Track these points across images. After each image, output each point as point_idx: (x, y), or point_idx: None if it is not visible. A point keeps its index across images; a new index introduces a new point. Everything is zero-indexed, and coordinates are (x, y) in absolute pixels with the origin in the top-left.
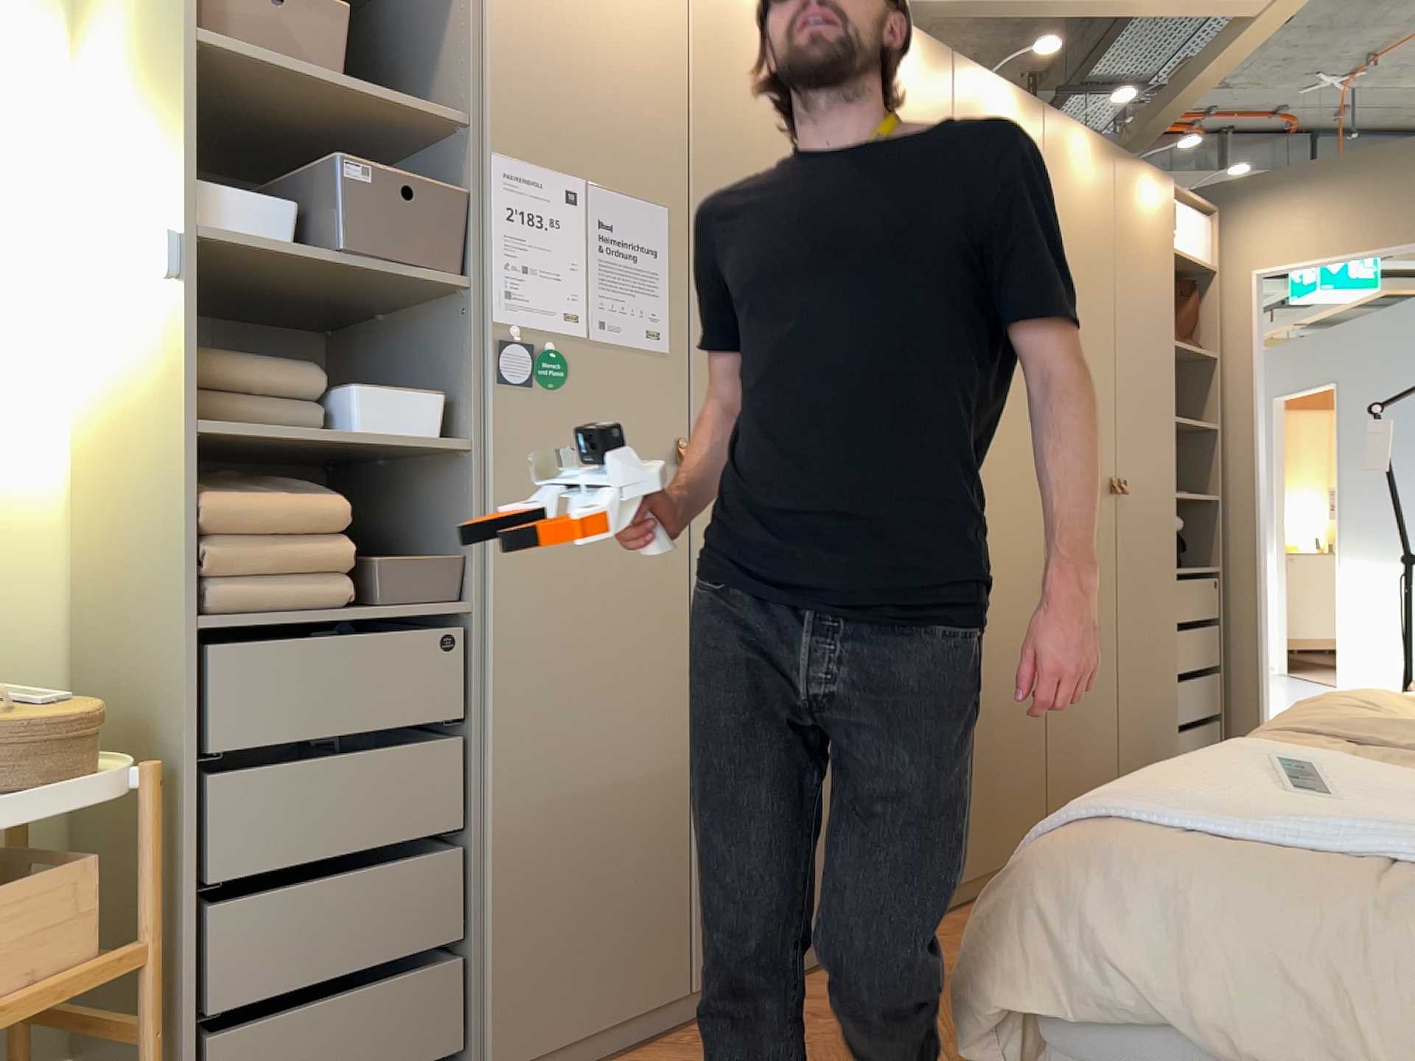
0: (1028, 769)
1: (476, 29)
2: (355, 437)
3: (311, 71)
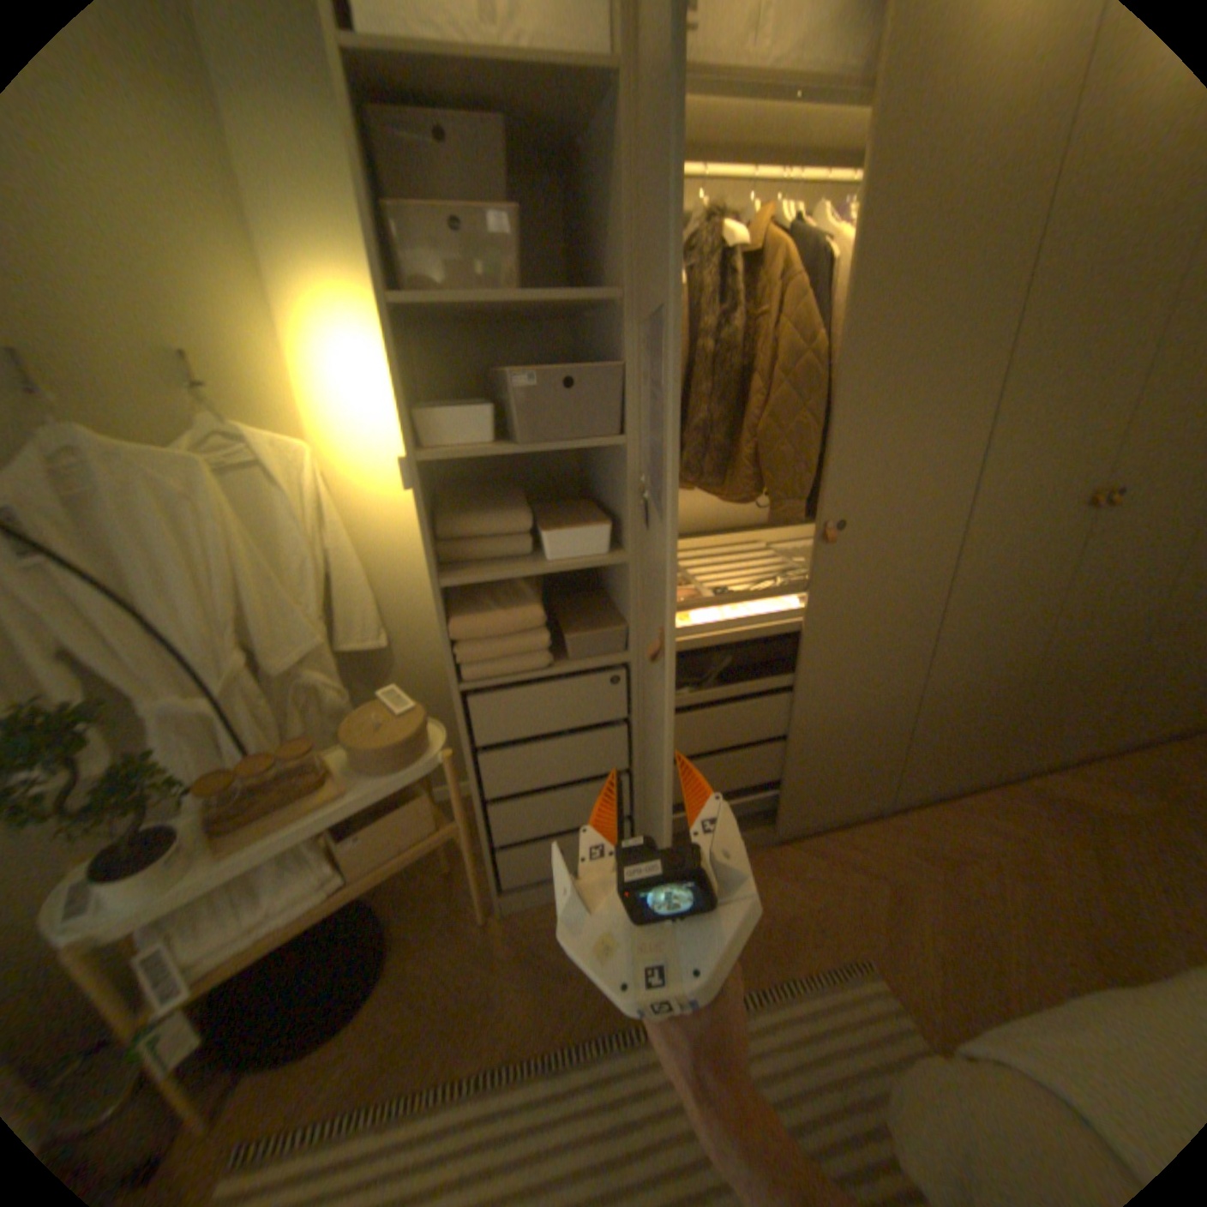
0: (1095, 708)
1: (624, 197)
2: (545, 568)
3: (490, 286)
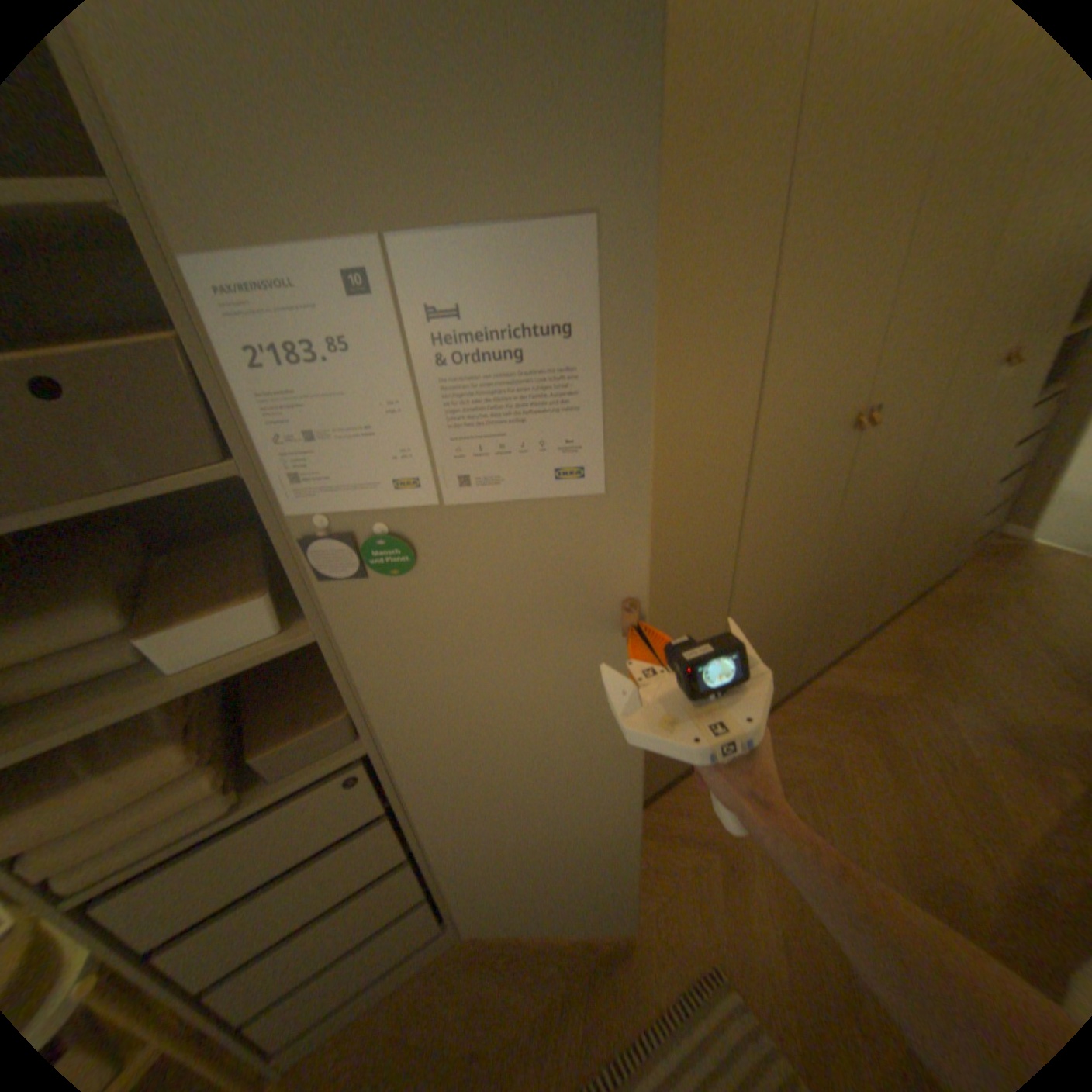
0: (860, 605)
1: None
2: (163, 692)
3: None
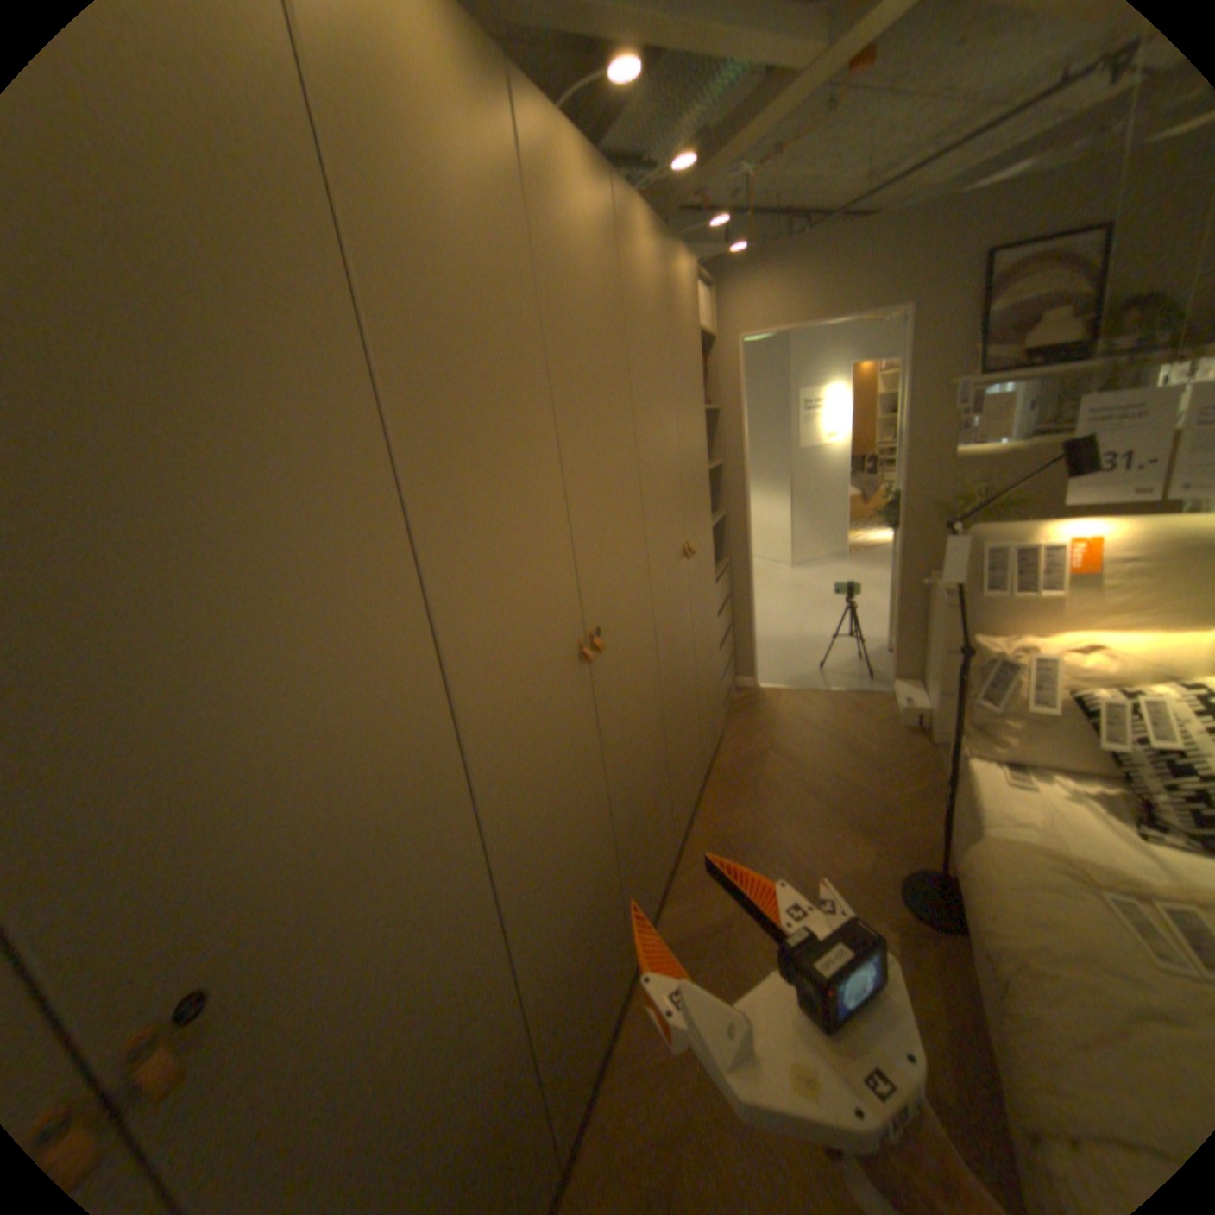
0: (661, 826)
1: None
2: None
3: None
